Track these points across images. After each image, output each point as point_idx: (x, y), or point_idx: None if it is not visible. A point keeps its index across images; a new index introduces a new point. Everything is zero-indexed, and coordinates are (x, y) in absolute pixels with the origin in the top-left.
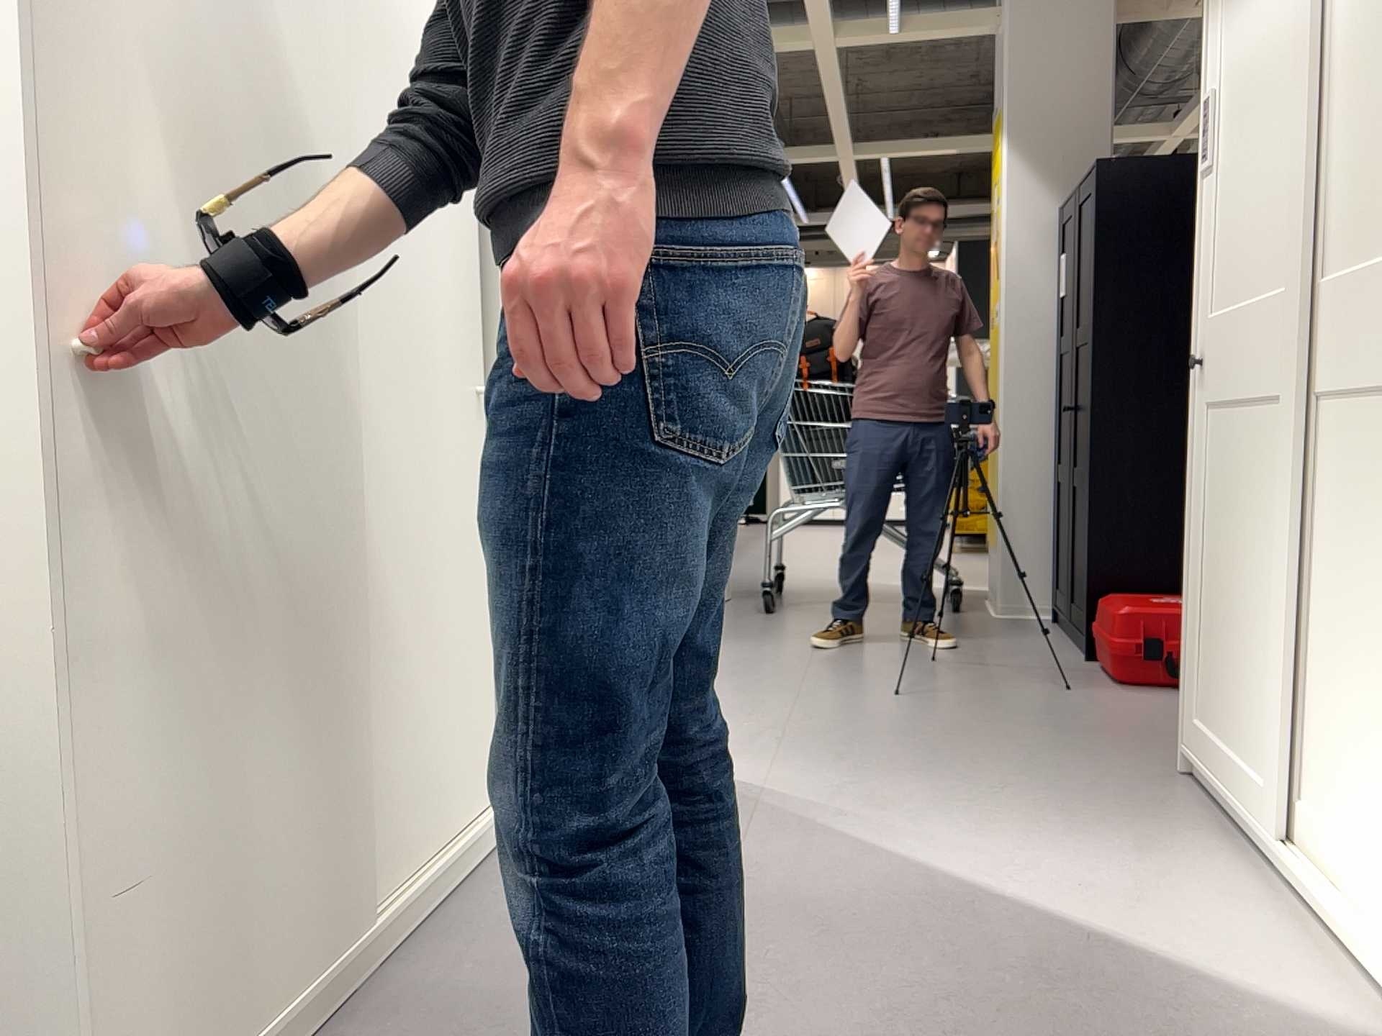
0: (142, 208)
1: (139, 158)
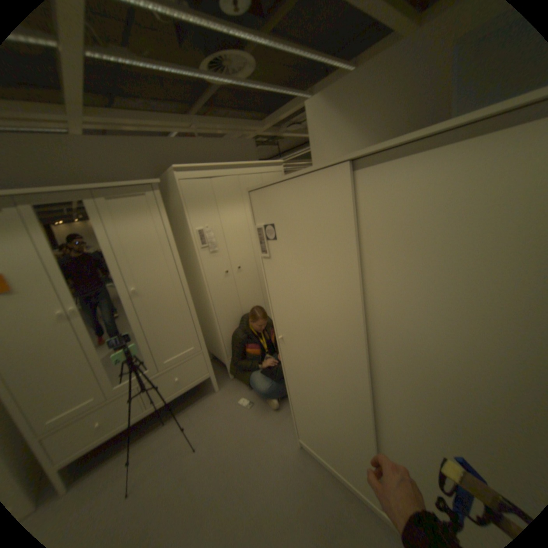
0: (277, 316)
1: (276, 308)
